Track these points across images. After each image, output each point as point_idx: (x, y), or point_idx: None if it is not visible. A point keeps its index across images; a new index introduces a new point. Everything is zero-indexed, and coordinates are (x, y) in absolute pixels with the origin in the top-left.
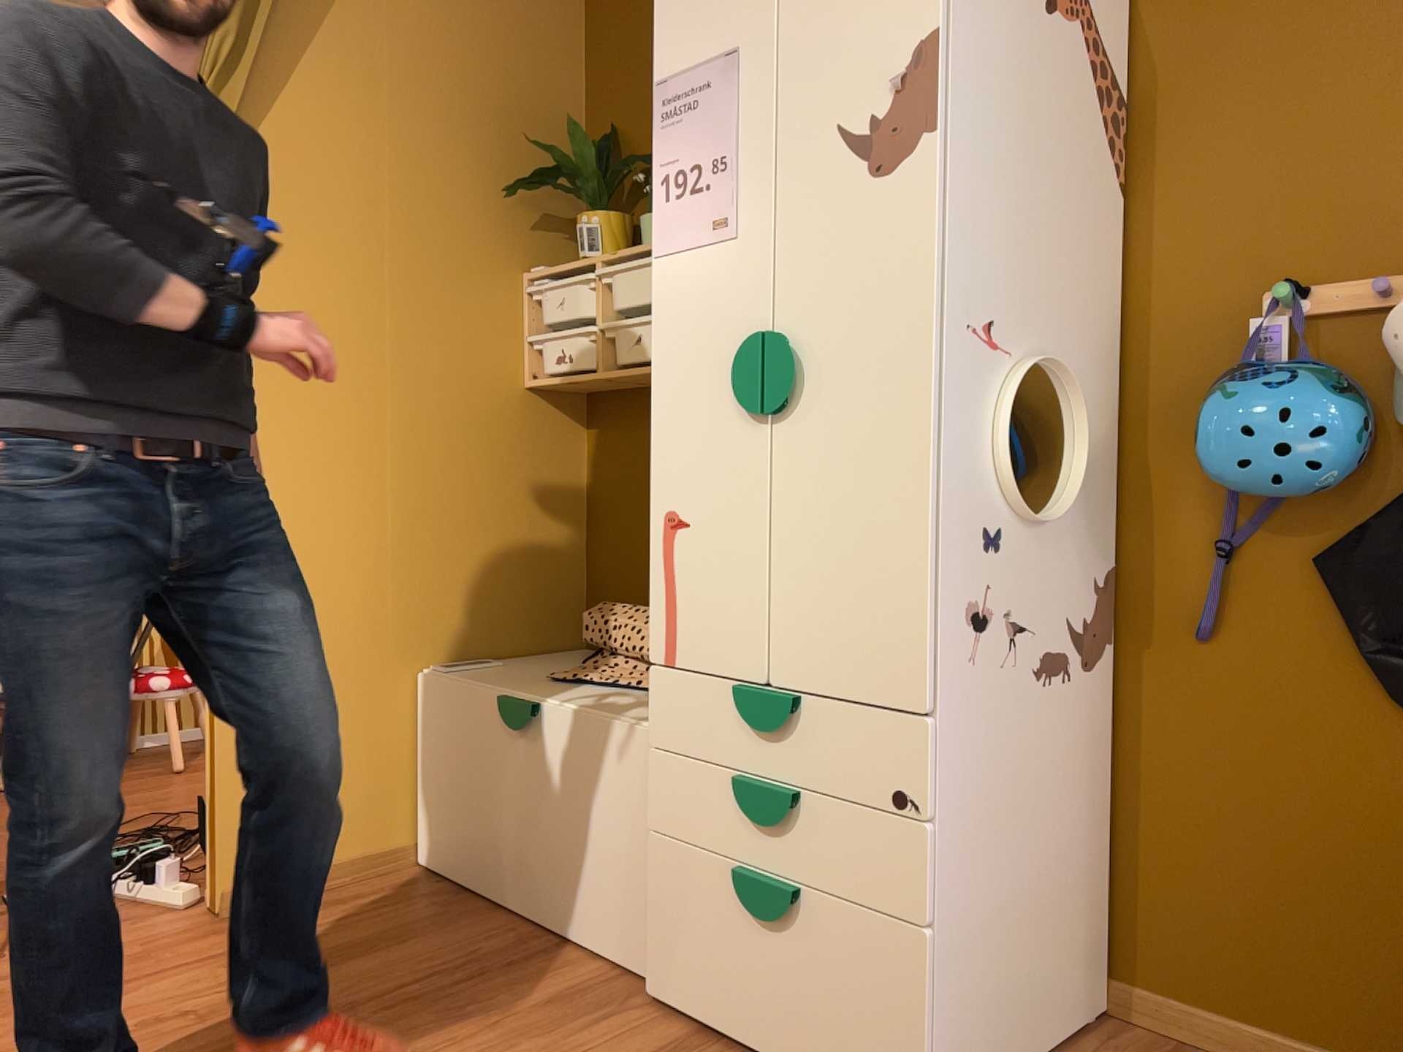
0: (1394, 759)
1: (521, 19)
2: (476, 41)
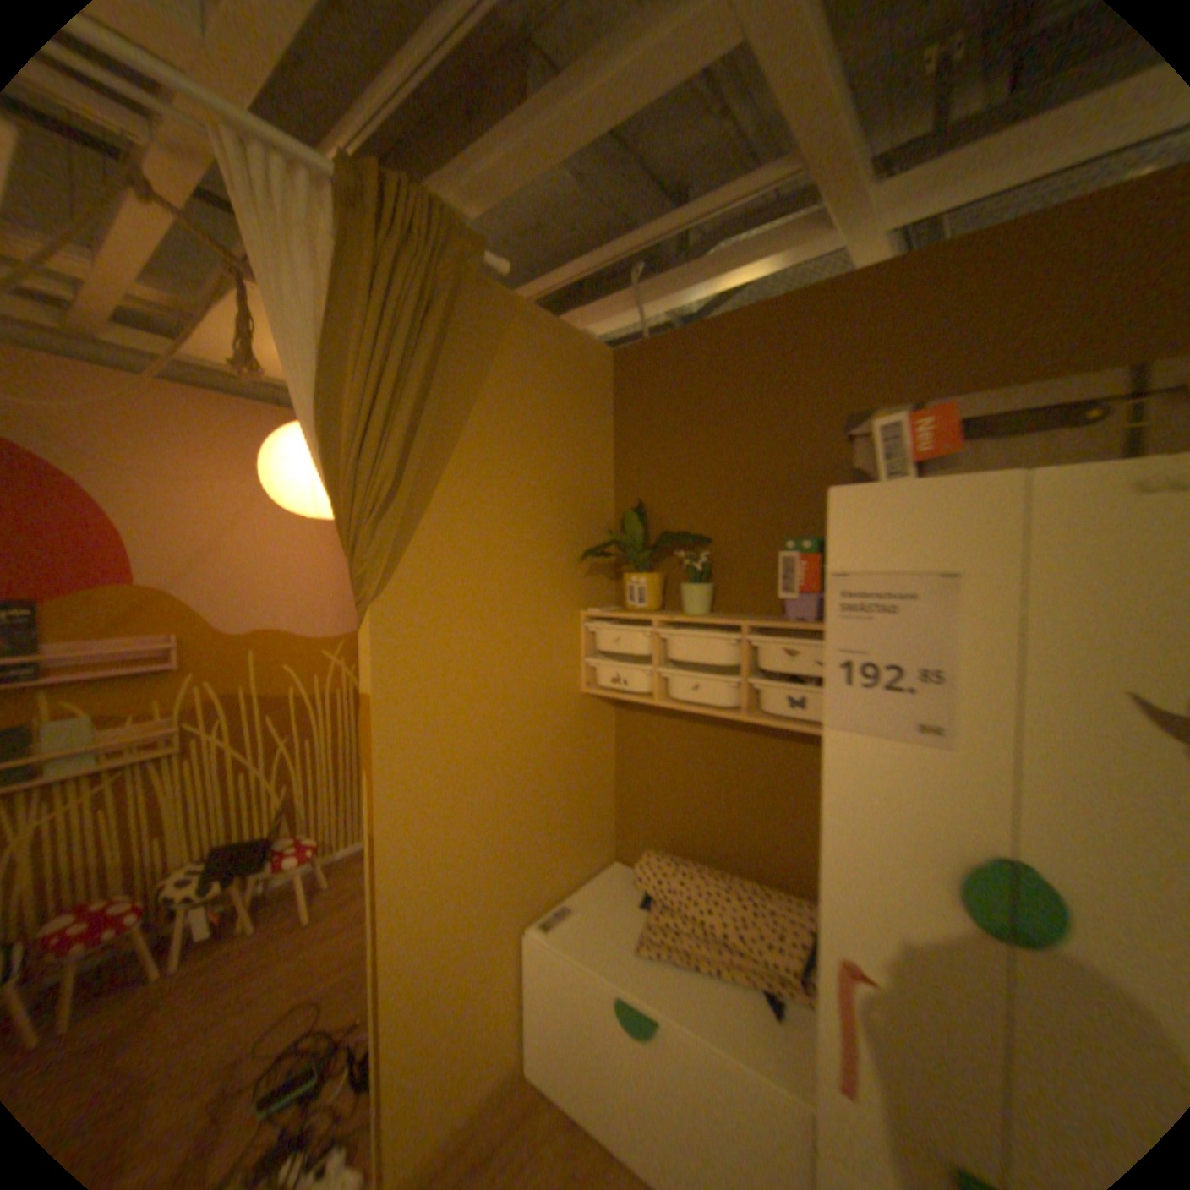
0: None
1: (577, 424)
2: (551, 444)
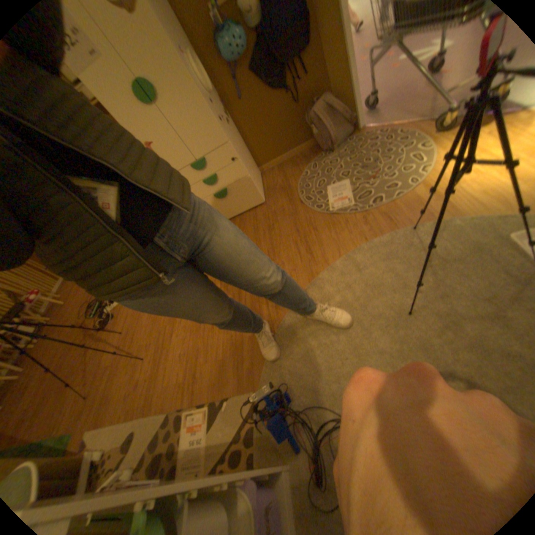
0: (275, 98)
1: None
2: None
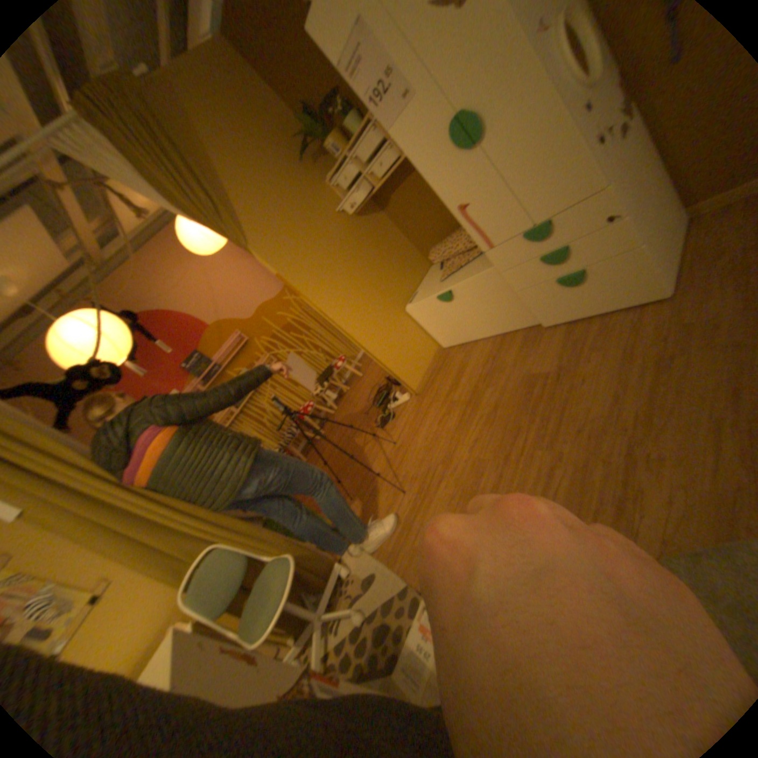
0: None
1: (242, 95)
2: (242, 119)
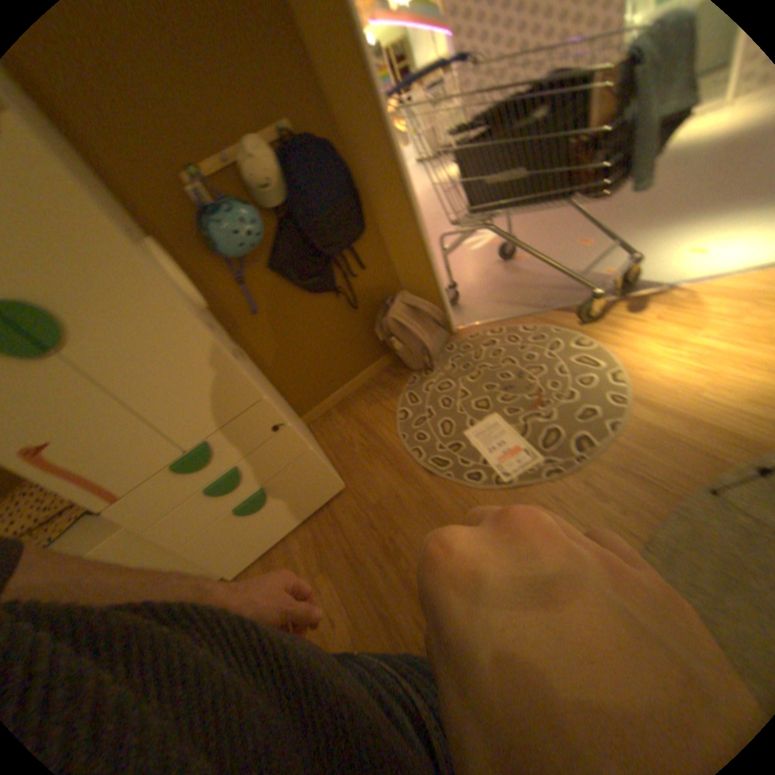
0: (321, 307)
1: None
2: None
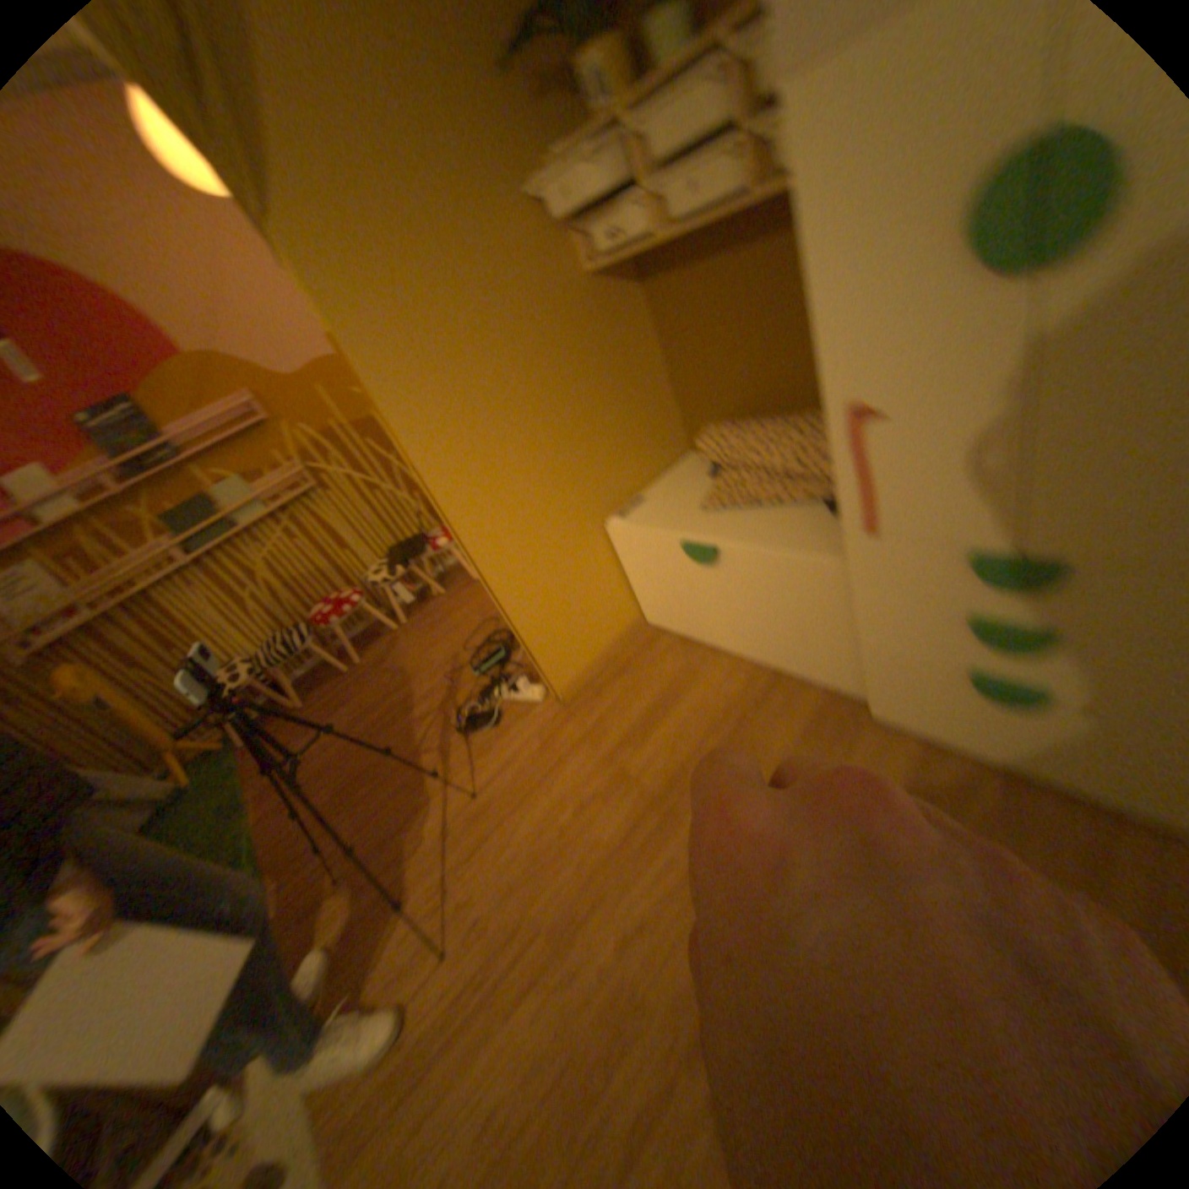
0: None
1: None
2: None
